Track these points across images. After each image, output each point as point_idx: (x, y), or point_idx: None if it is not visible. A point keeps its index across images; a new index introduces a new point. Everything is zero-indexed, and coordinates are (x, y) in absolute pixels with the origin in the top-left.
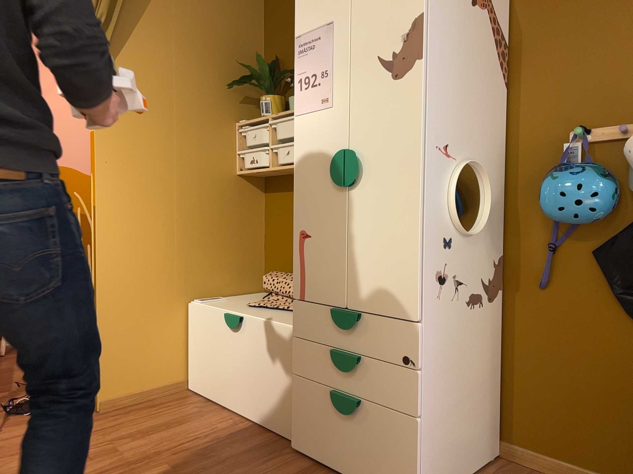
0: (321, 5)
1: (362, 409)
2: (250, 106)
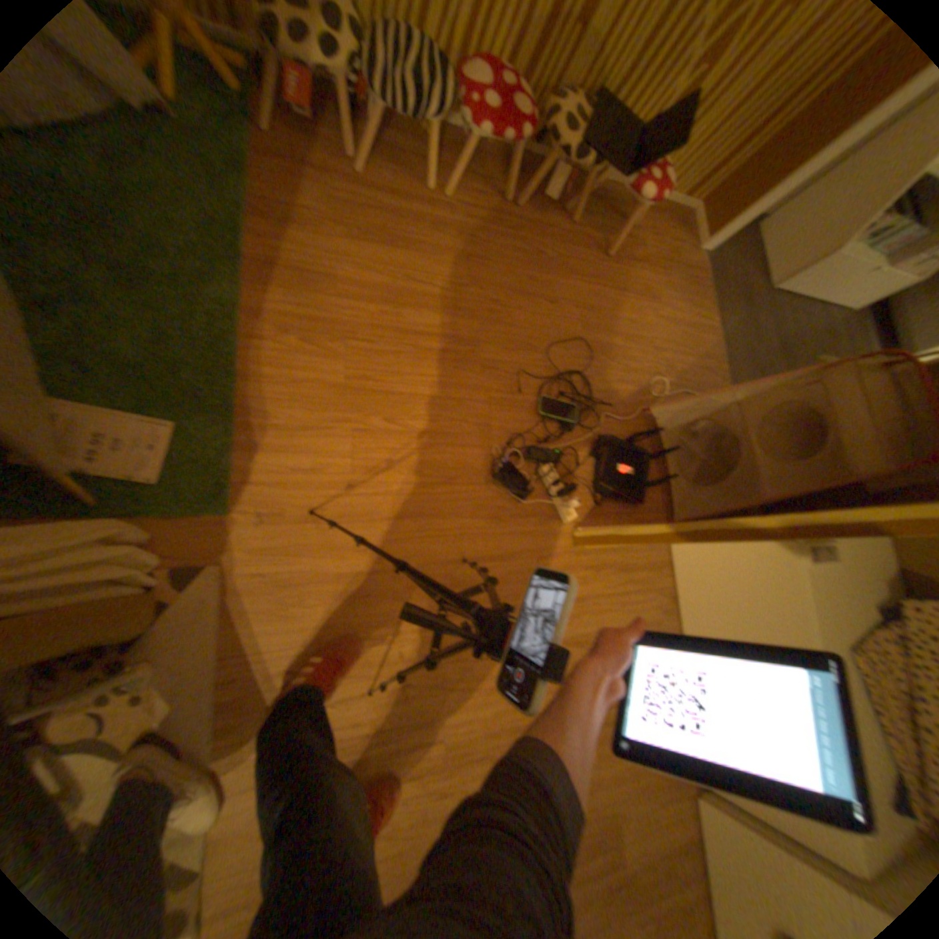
0: None
1: None
2: None
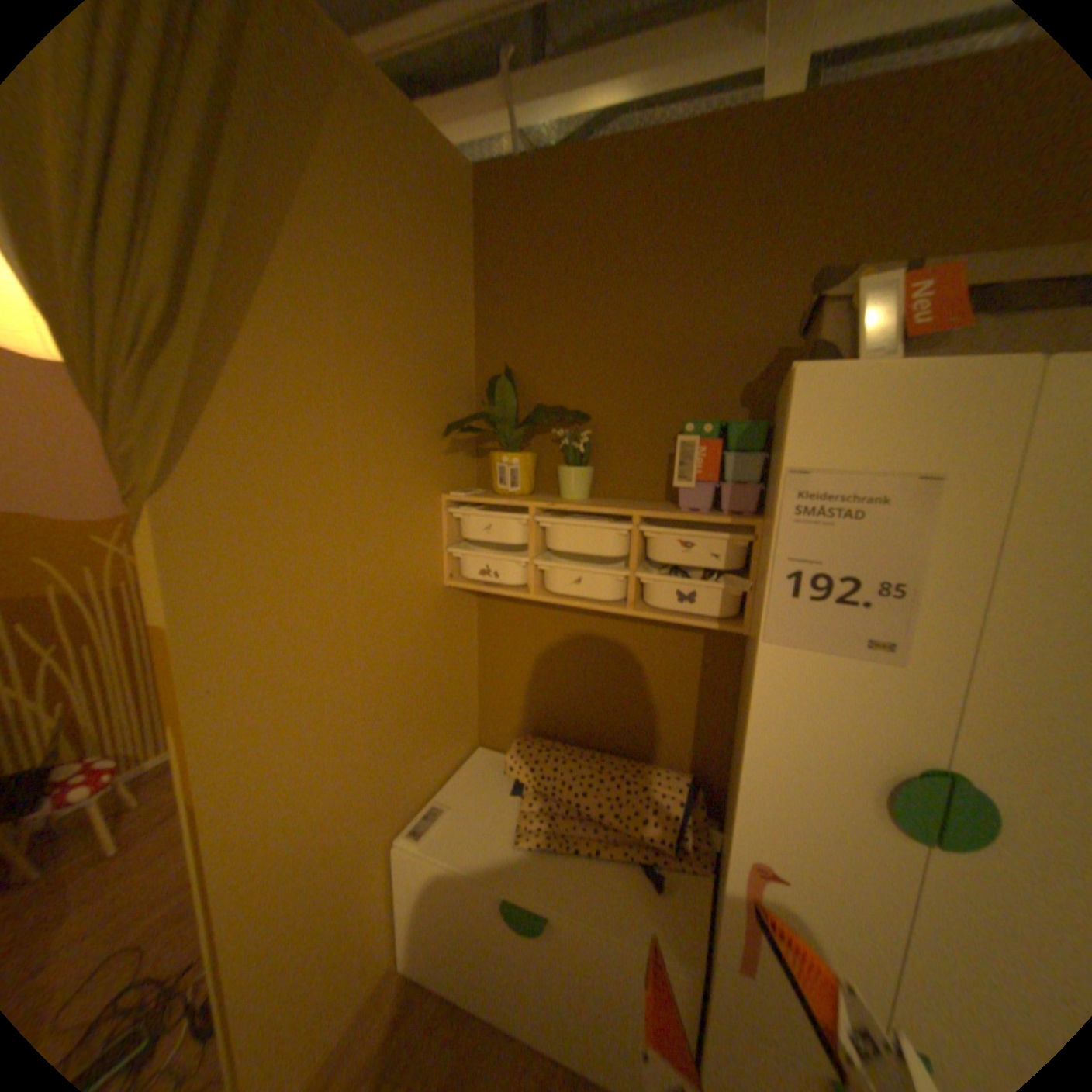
0: (903, 415)
1: None
2: (459, 455)
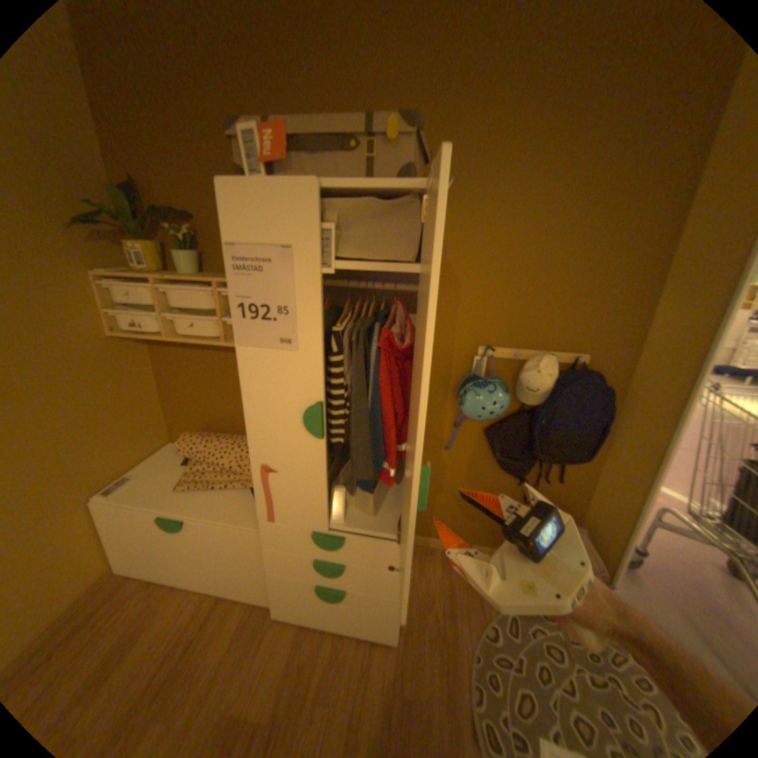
0: (267, 212)
1: (347, 598)
2: (102, 243)
